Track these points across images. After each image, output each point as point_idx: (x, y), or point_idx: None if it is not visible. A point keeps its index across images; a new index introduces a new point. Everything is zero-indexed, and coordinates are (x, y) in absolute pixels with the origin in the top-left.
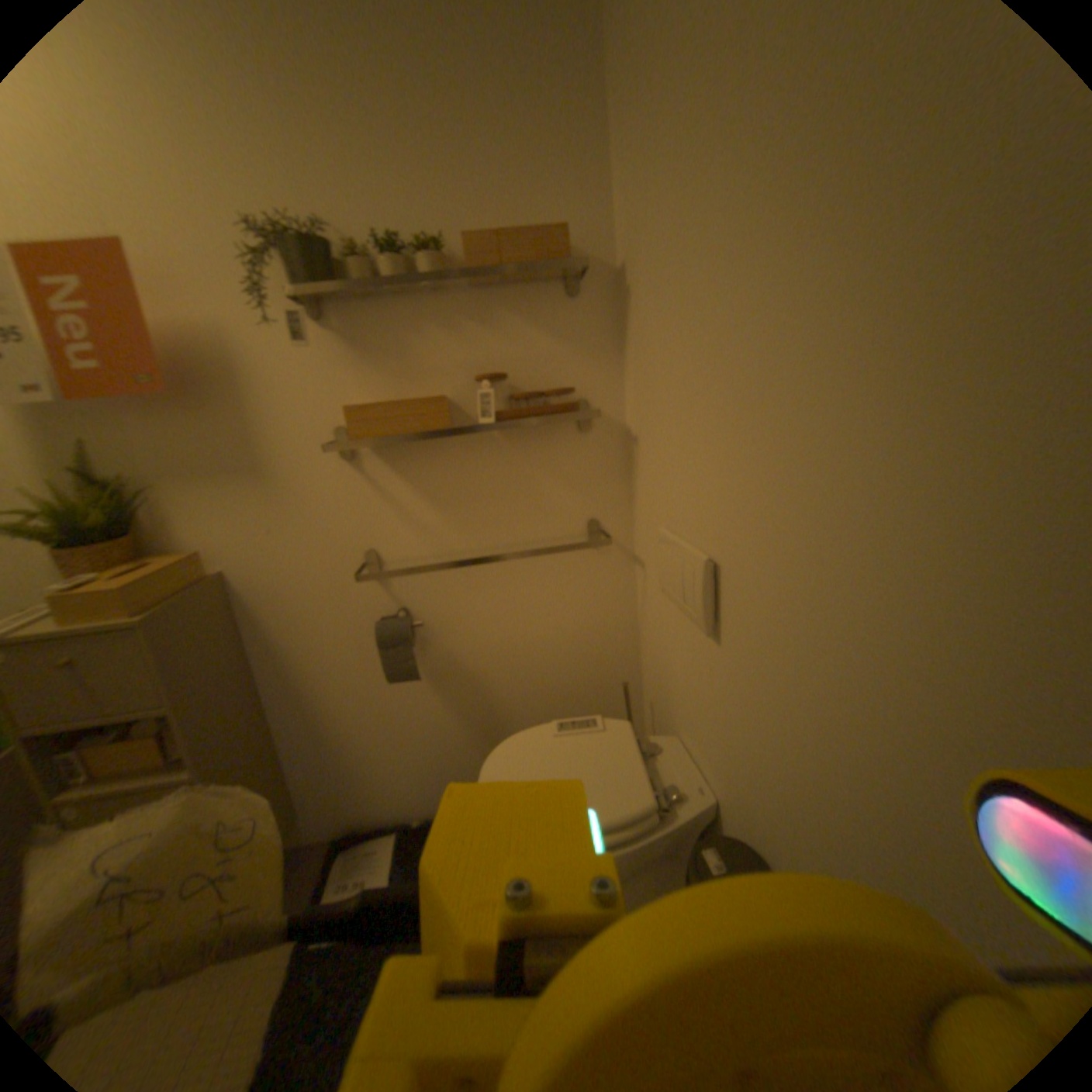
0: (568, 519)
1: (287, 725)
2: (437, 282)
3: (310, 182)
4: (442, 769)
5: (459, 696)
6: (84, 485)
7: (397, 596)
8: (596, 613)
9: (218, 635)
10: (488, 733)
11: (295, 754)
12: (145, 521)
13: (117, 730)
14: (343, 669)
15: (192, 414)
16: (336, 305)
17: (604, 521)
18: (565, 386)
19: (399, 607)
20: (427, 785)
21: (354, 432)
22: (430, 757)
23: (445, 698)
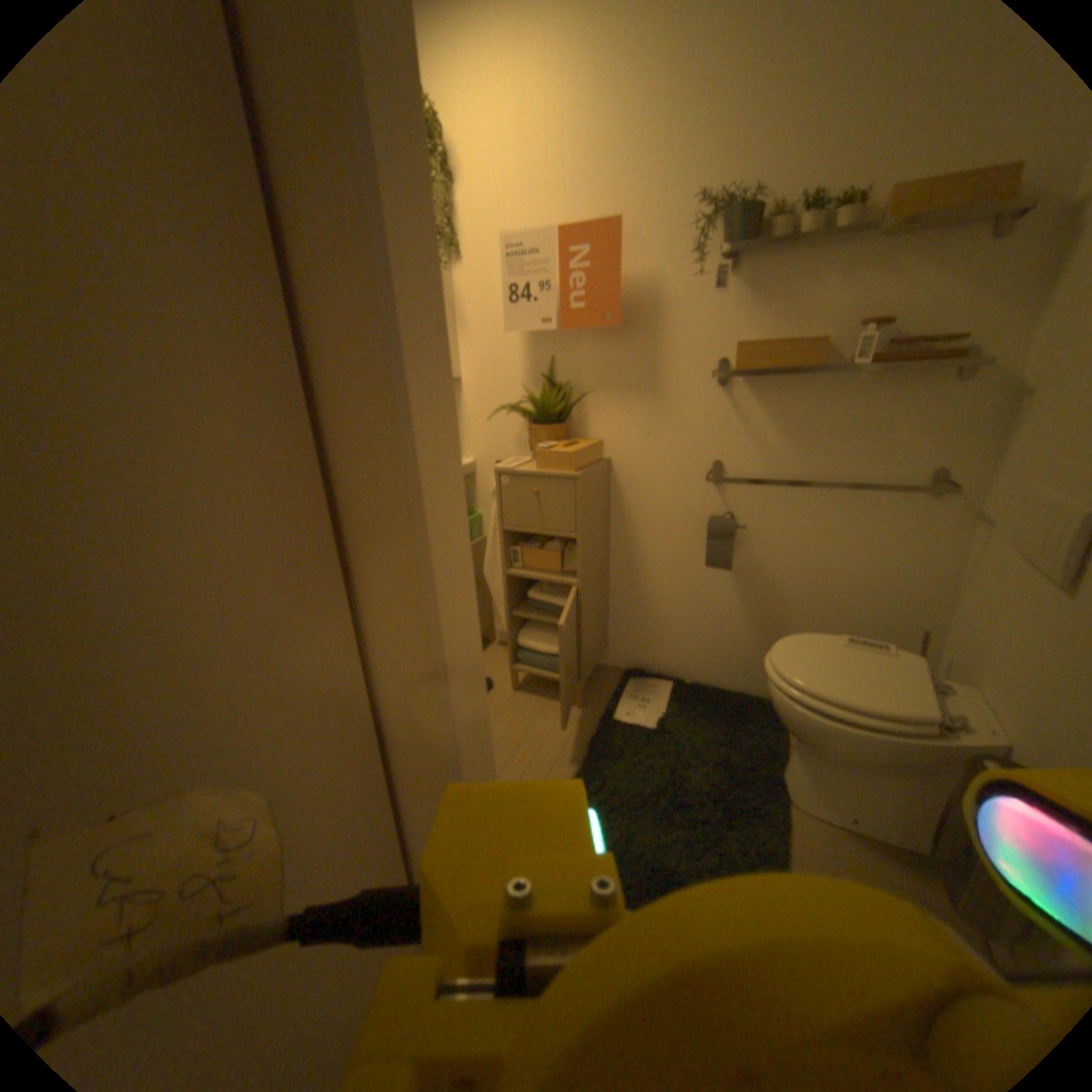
0: (916, 465)
1: (620, 577)
2: (853, 232)
3: (763, 151)
4: (721, 650)
5: (754, 597)
6: (549, 385)
7: (728, 502)
8: (916, 561)
9: (602, 500)
10: (769, 636)
11: (620, 599)
12: (575, 414)
13: (535, 544)
14: (670, 549)
15: (624, 341)
16: (753, 256)
17: (957, 474)
18: (959, 332)
19: (727, 511)
20: (706, 658)
21: (742, 362)
22: (715, 638)
23: (742, 595)
